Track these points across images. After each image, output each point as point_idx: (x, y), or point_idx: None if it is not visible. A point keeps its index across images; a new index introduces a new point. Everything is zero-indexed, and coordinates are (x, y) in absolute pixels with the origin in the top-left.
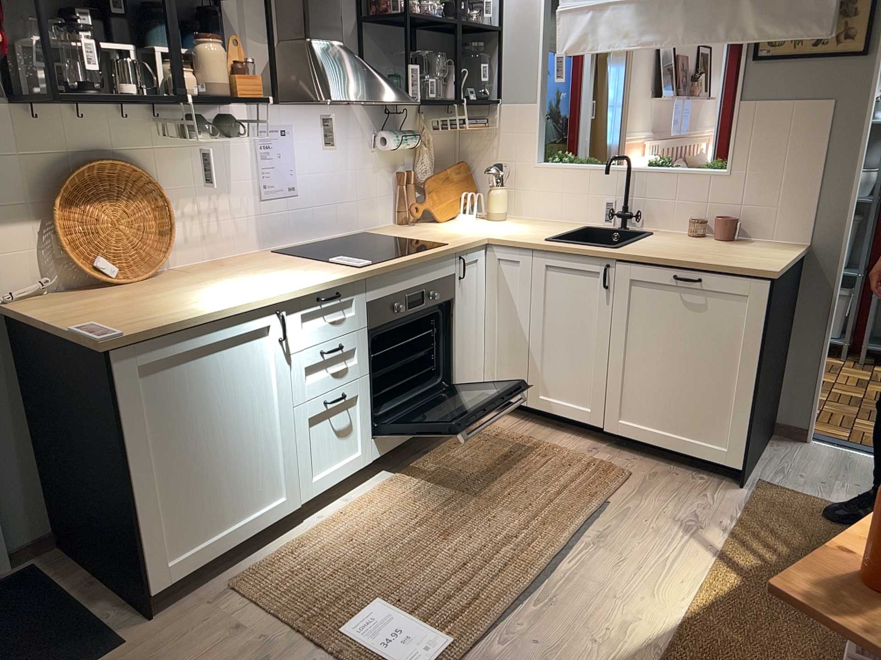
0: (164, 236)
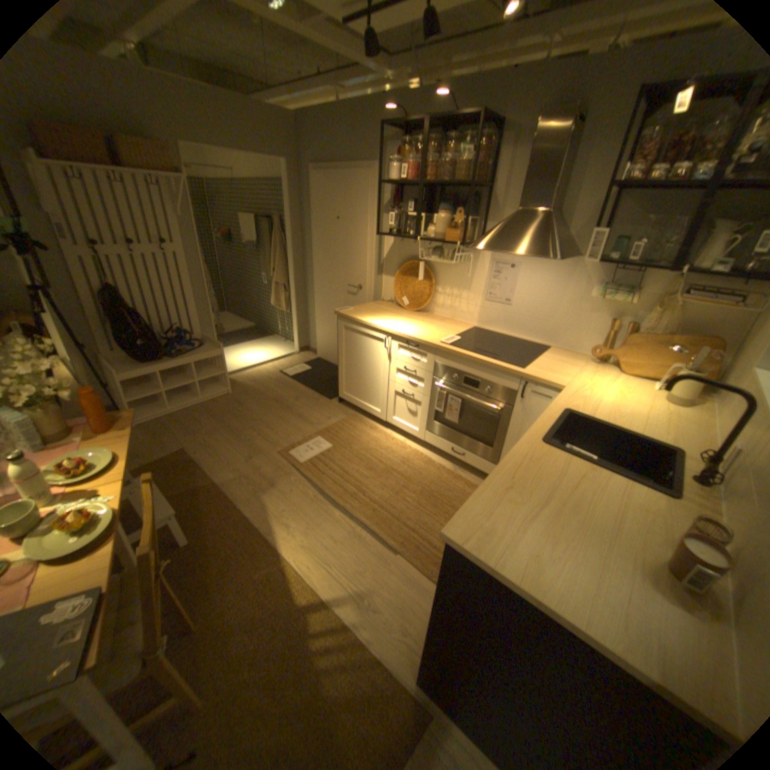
0: (429, 298)
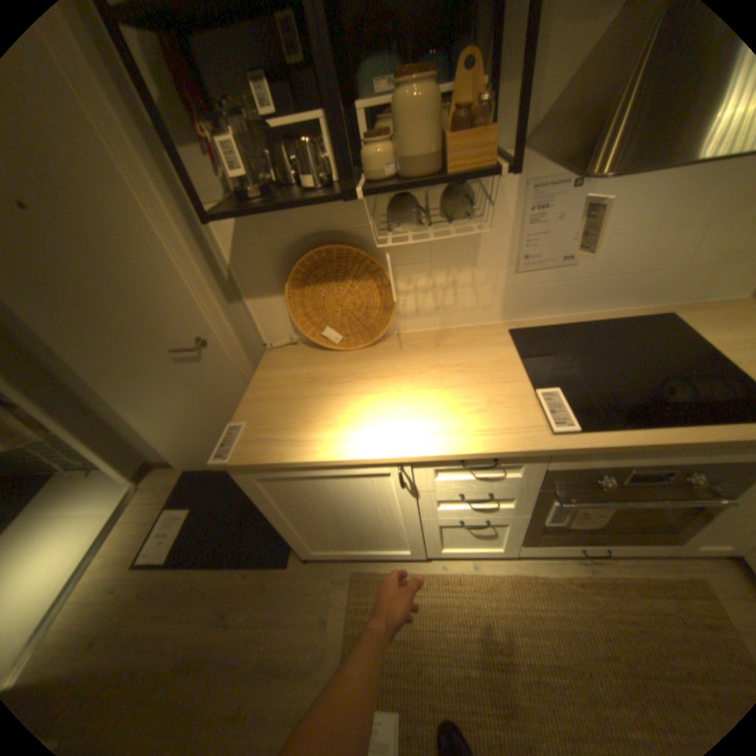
0: (388, 309)
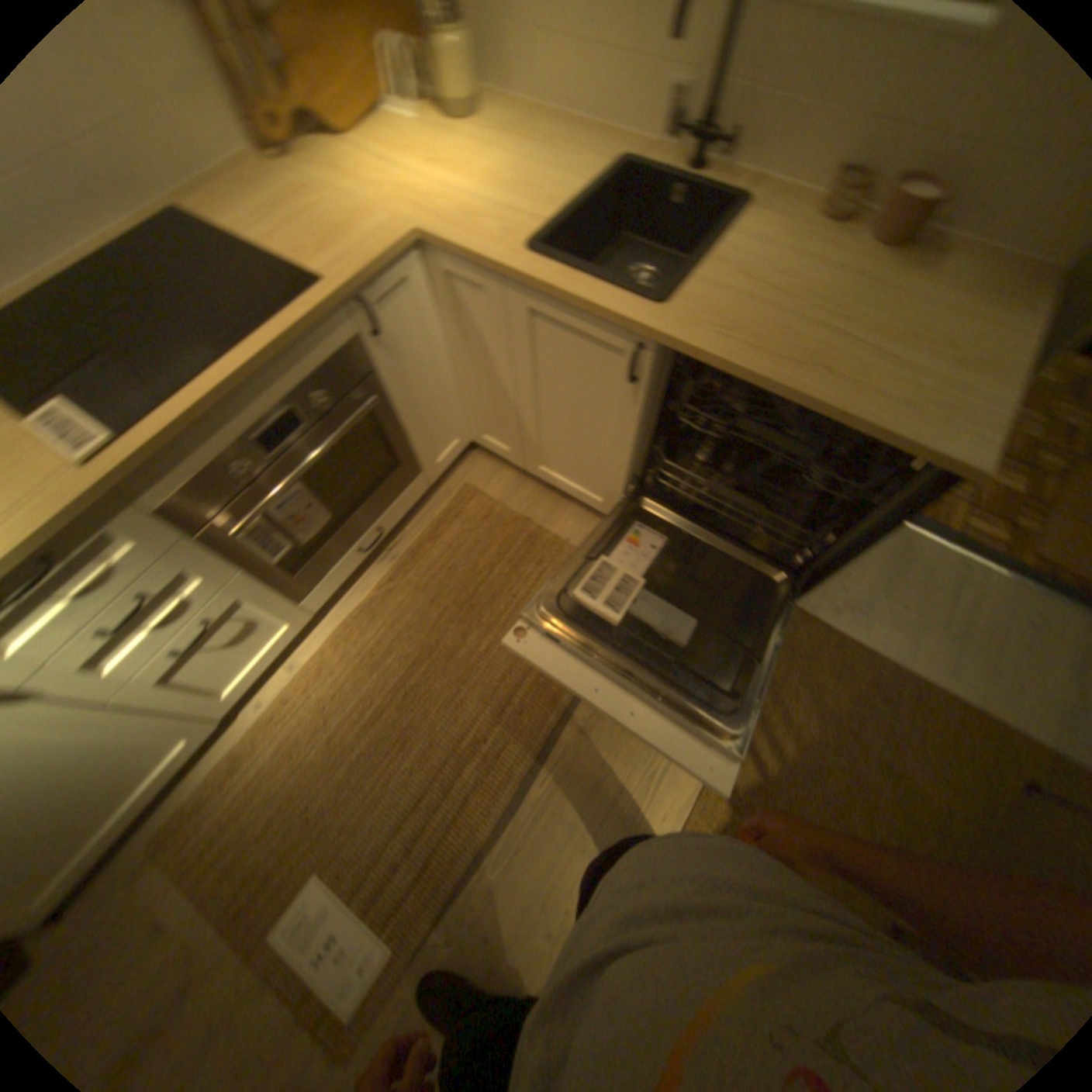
0: None
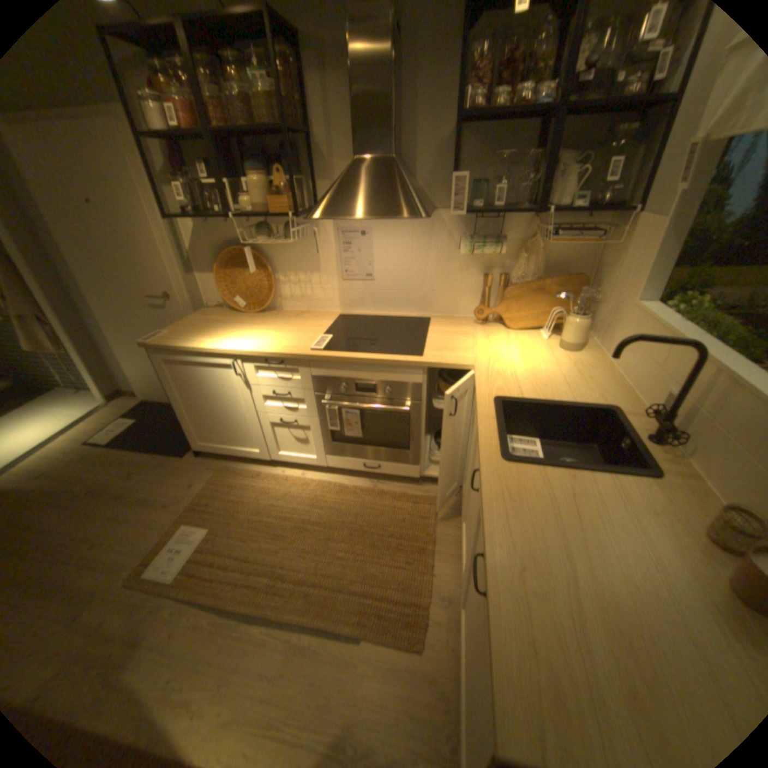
0: (272, 291)
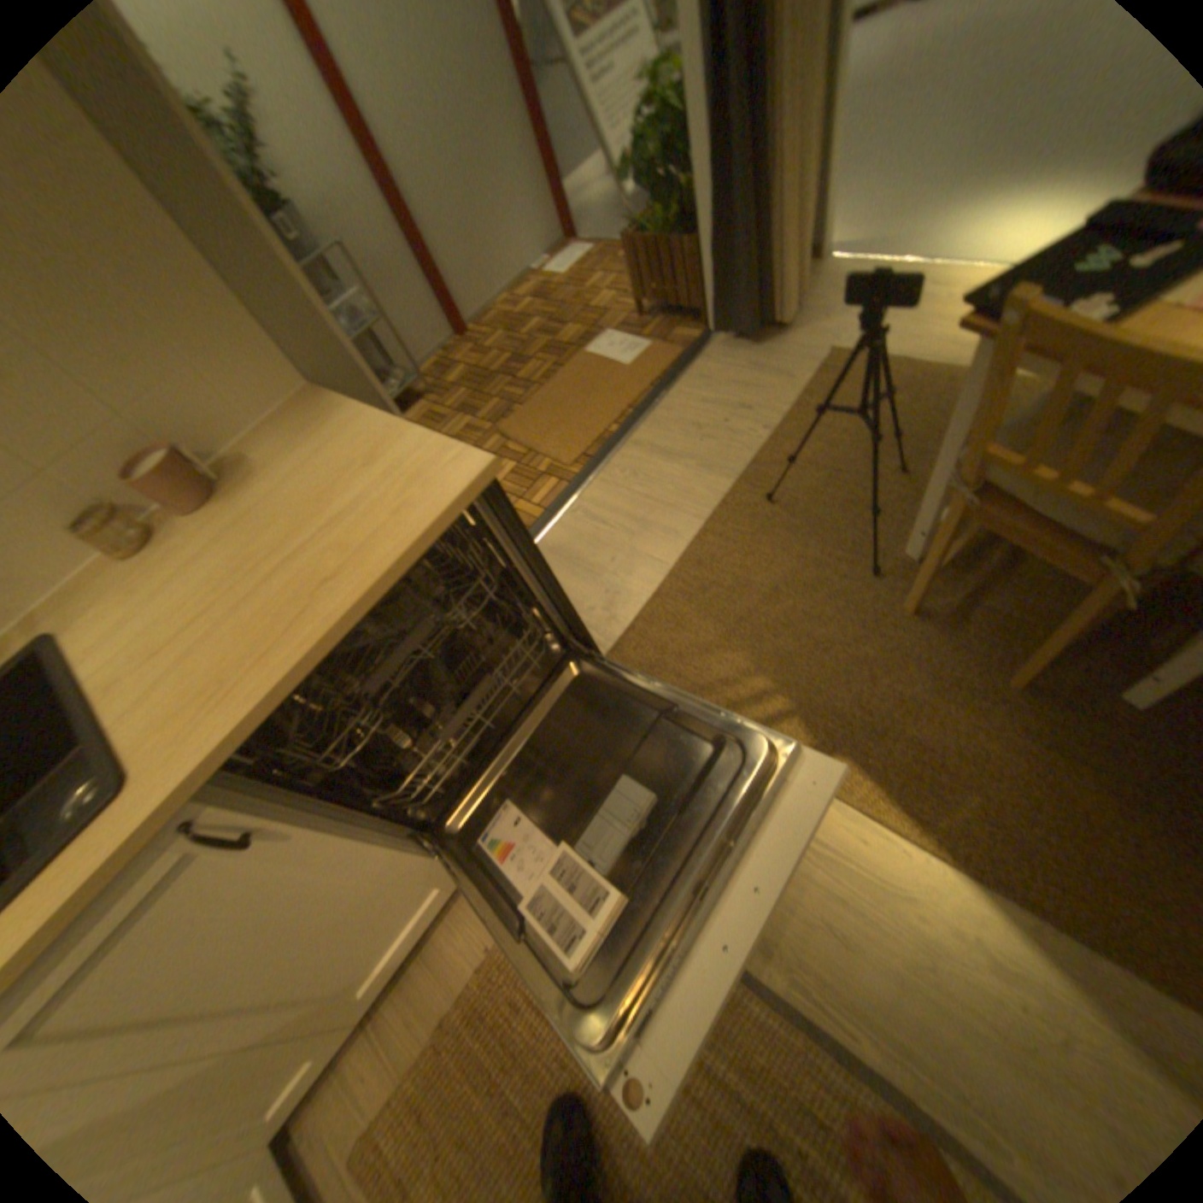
0: None
